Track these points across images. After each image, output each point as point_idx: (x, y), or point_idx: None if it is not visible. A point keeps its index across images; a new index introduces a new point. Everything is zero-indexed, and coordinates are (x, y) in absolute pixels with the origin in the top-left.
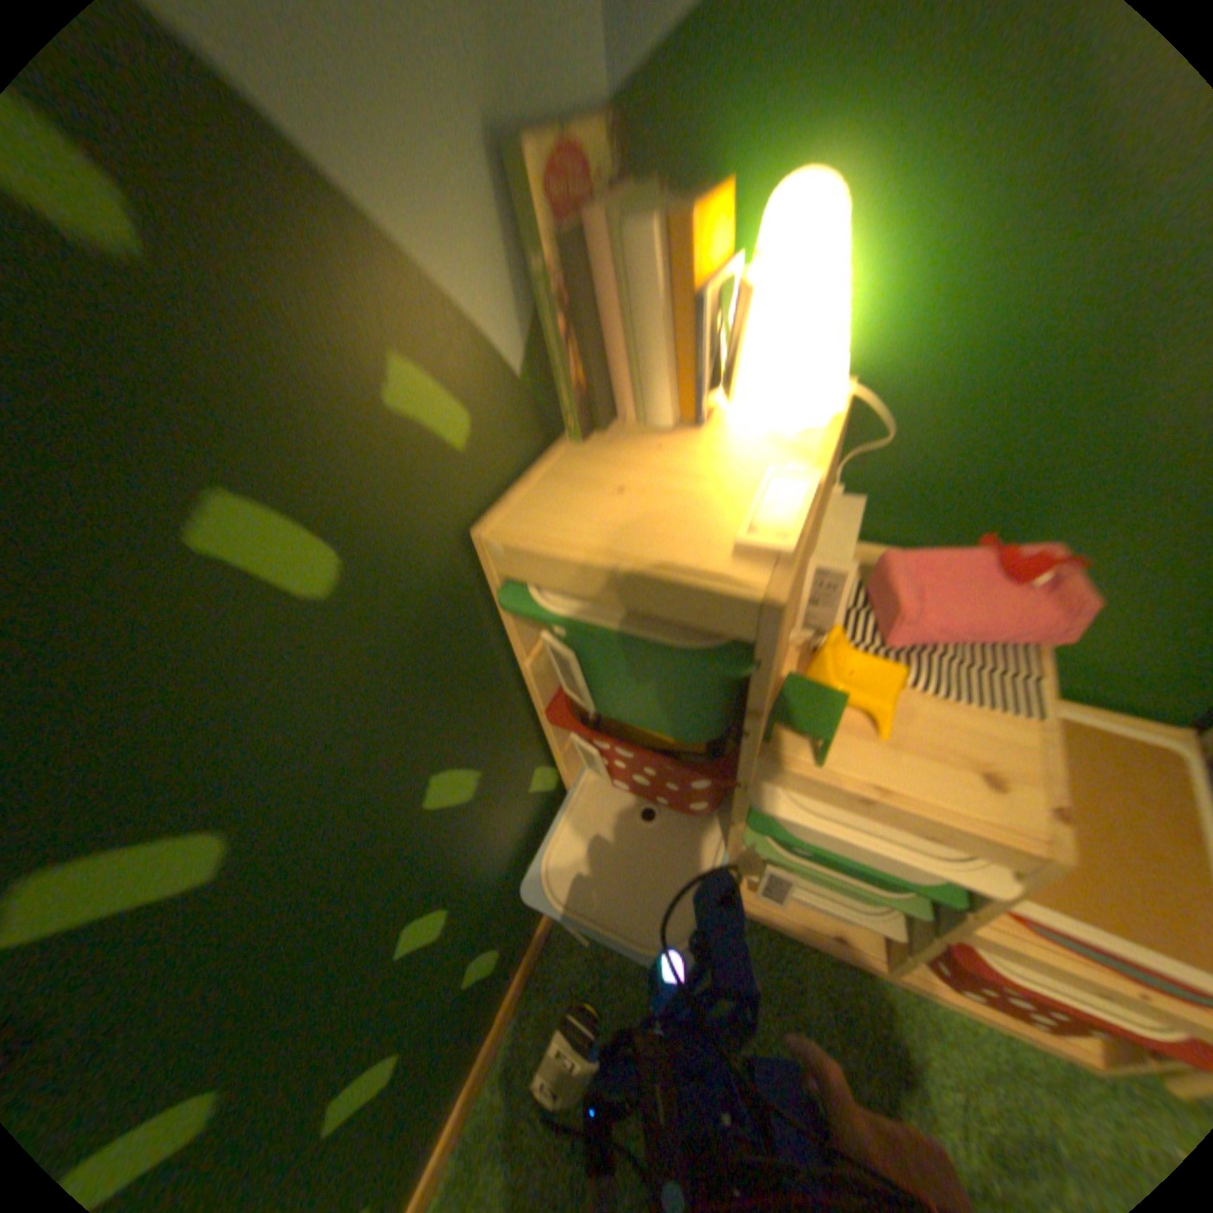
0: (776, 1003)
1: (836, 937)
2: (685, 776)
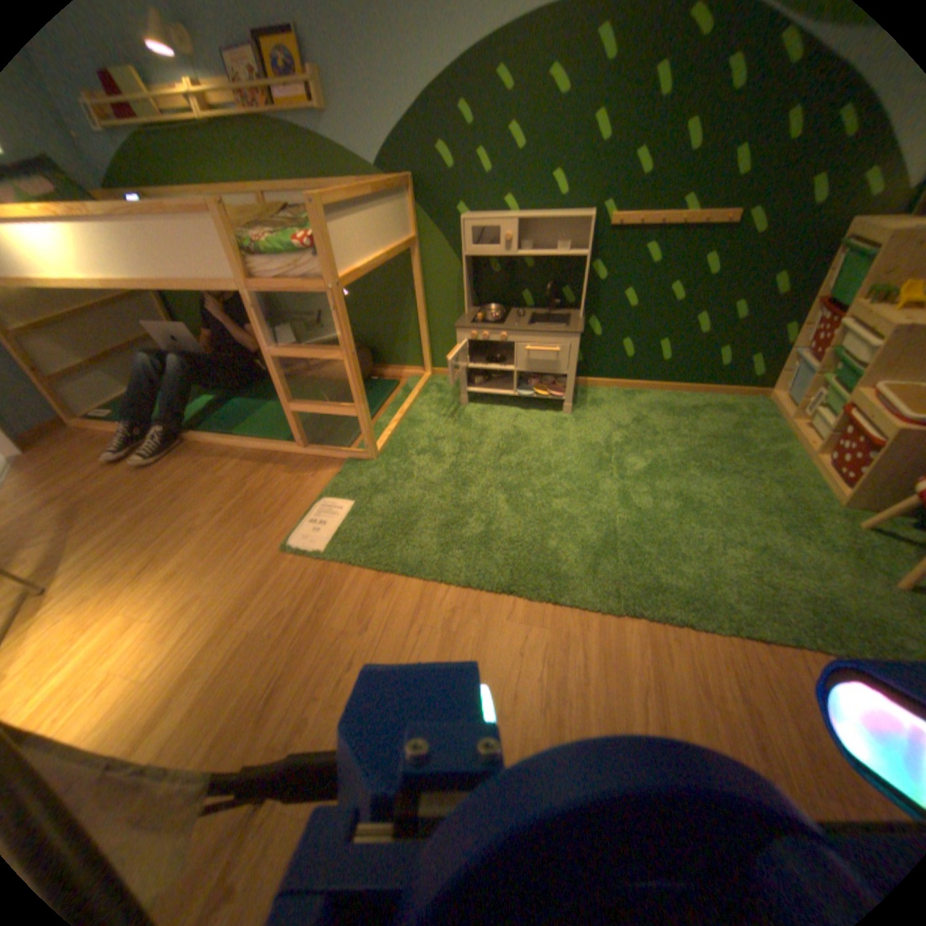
0: (767, 436)
1: (808, 440)
2: (827, 313)
